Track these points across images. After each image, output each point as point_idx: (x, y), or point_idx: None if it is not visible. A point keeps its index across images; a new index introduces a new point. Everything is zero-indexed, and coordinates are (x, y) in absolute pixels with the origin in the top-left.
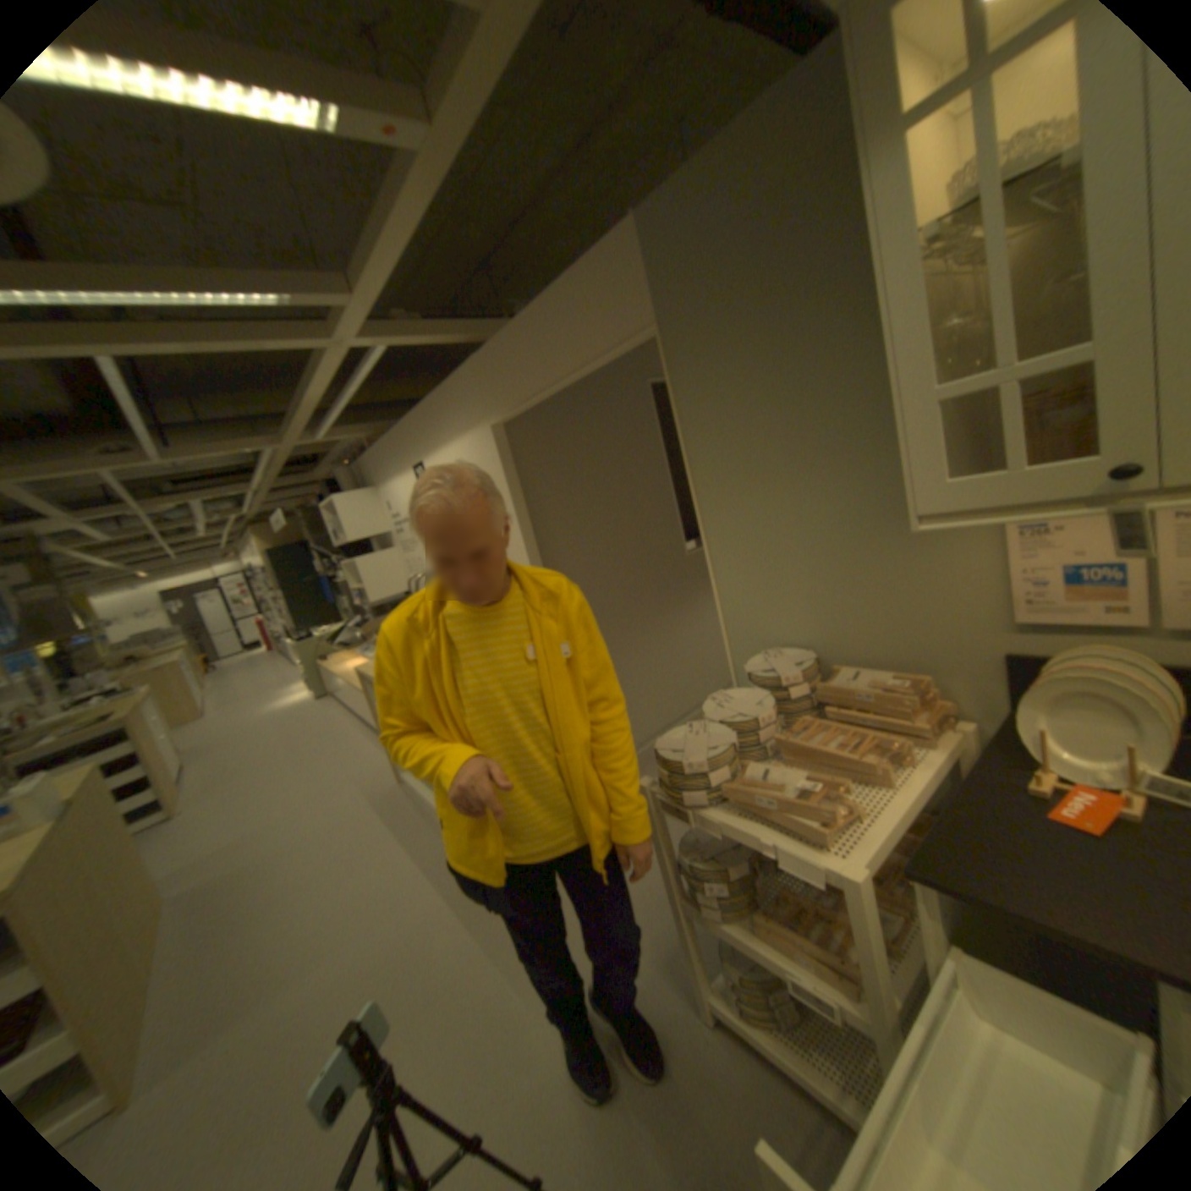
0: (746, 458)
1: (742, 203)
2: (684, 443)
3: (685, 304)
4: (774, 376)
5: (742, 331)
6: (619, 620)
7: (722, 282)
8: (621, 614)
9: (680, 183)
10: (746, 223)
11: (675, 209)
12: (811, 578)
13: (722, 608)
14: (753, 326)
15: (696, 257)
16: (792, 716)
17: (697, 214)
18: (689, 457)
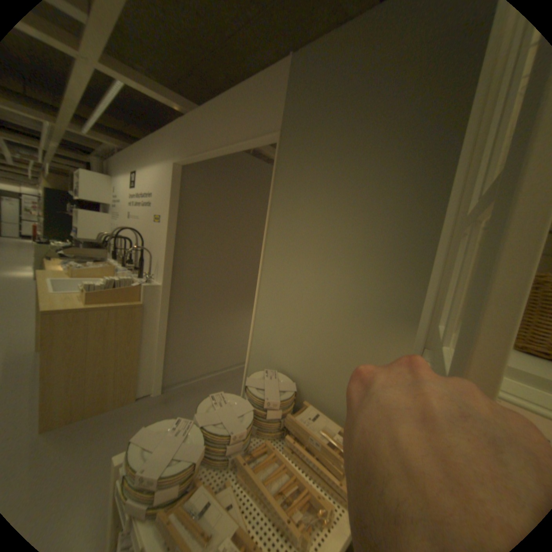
0: (302, 239)
1: (362, 68)
2: (270, 215)
3: (303, 125)
4: (339, 192)
5: (330, 155)
6: (210, 303)
7: (330, 118)
8: (213, 300)
9: (328, 44)
10: (359, 82)
11: (319, 61)
12: (312, 335)
13: (254, 328)
14: (338, 154)
15: (320, 96)
16: (259, 436)
17: (331, 67)
18: (269, 224)
